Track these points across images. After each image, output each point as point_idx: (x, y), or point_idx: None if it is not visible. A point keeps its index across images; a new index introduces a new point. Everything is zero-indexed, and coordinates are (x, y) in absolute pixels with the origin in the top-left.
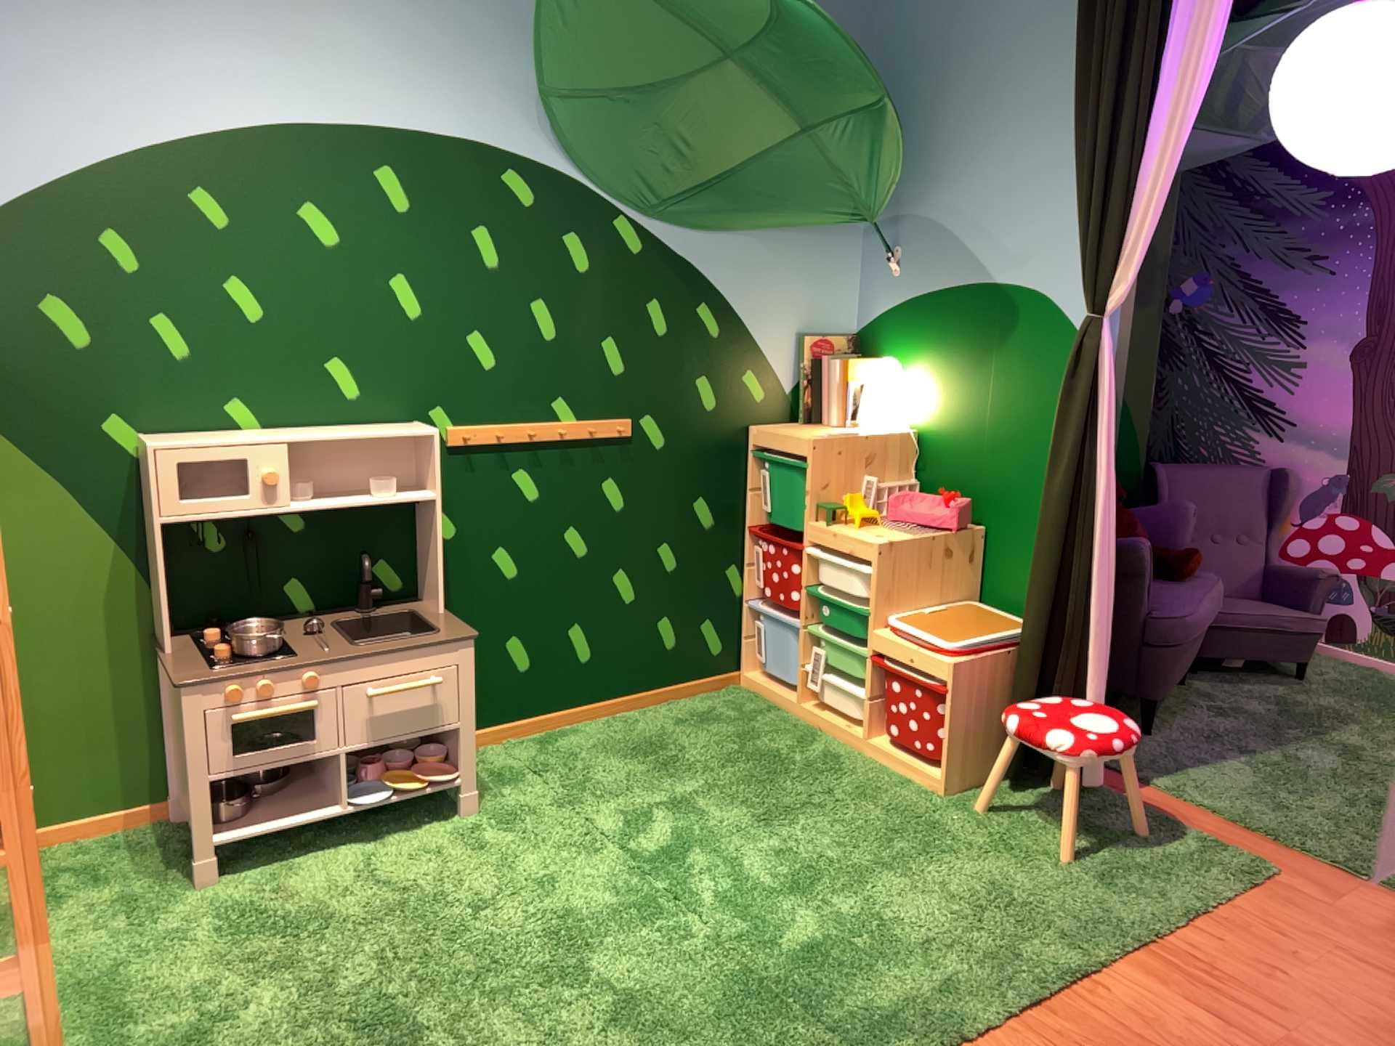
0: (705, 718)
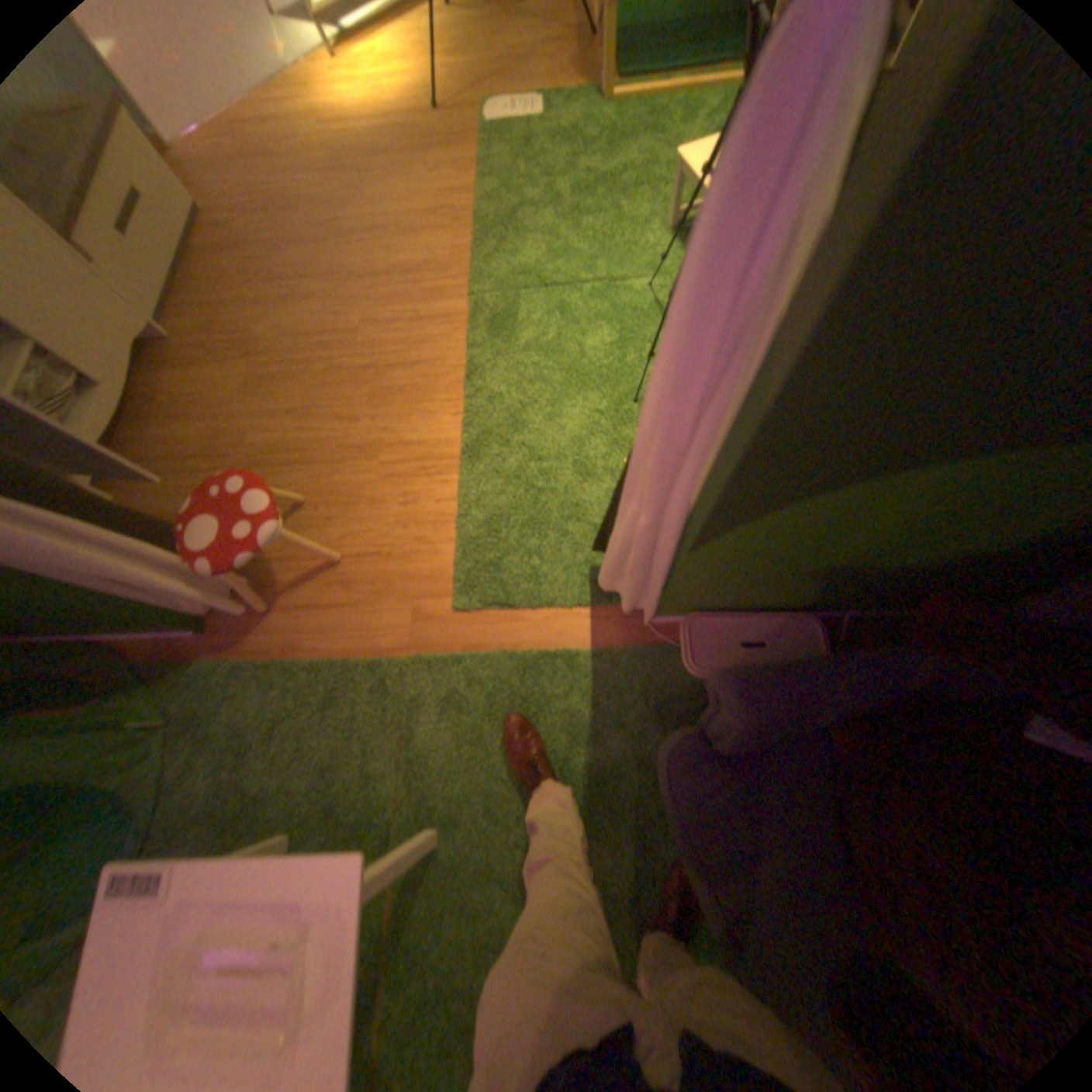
0: None
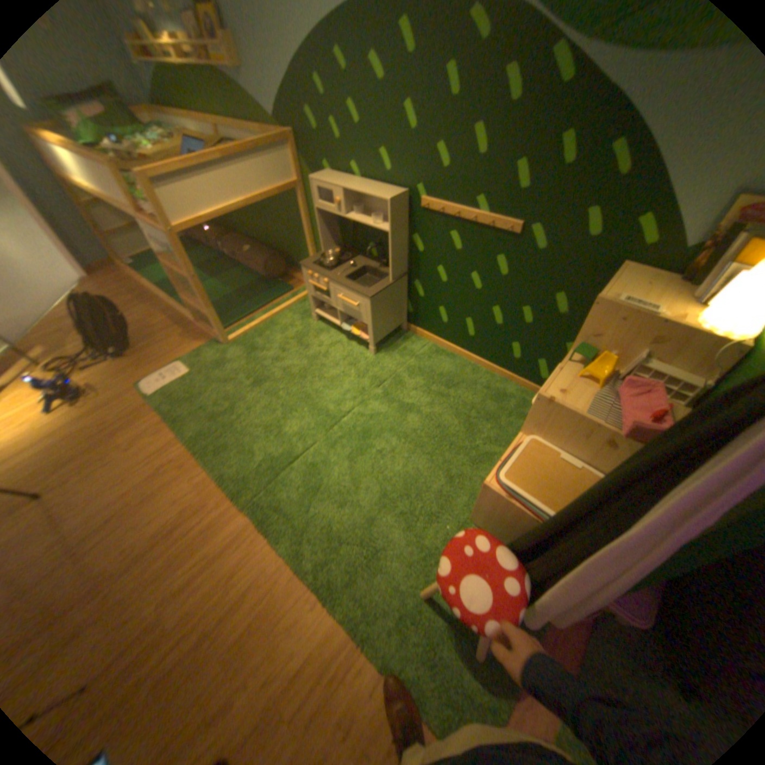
0: (500, 396)
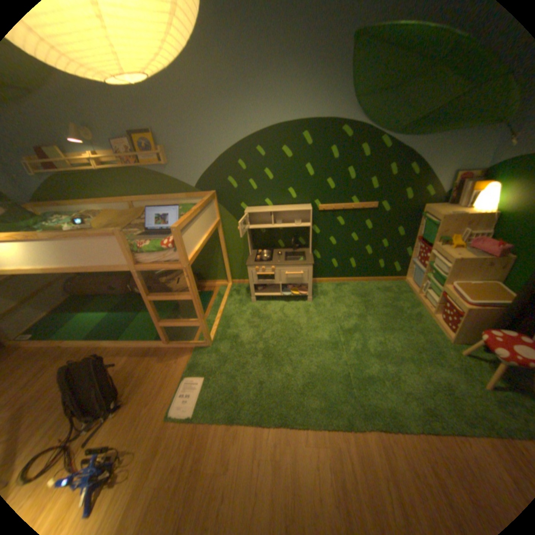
0: (386, 289)
